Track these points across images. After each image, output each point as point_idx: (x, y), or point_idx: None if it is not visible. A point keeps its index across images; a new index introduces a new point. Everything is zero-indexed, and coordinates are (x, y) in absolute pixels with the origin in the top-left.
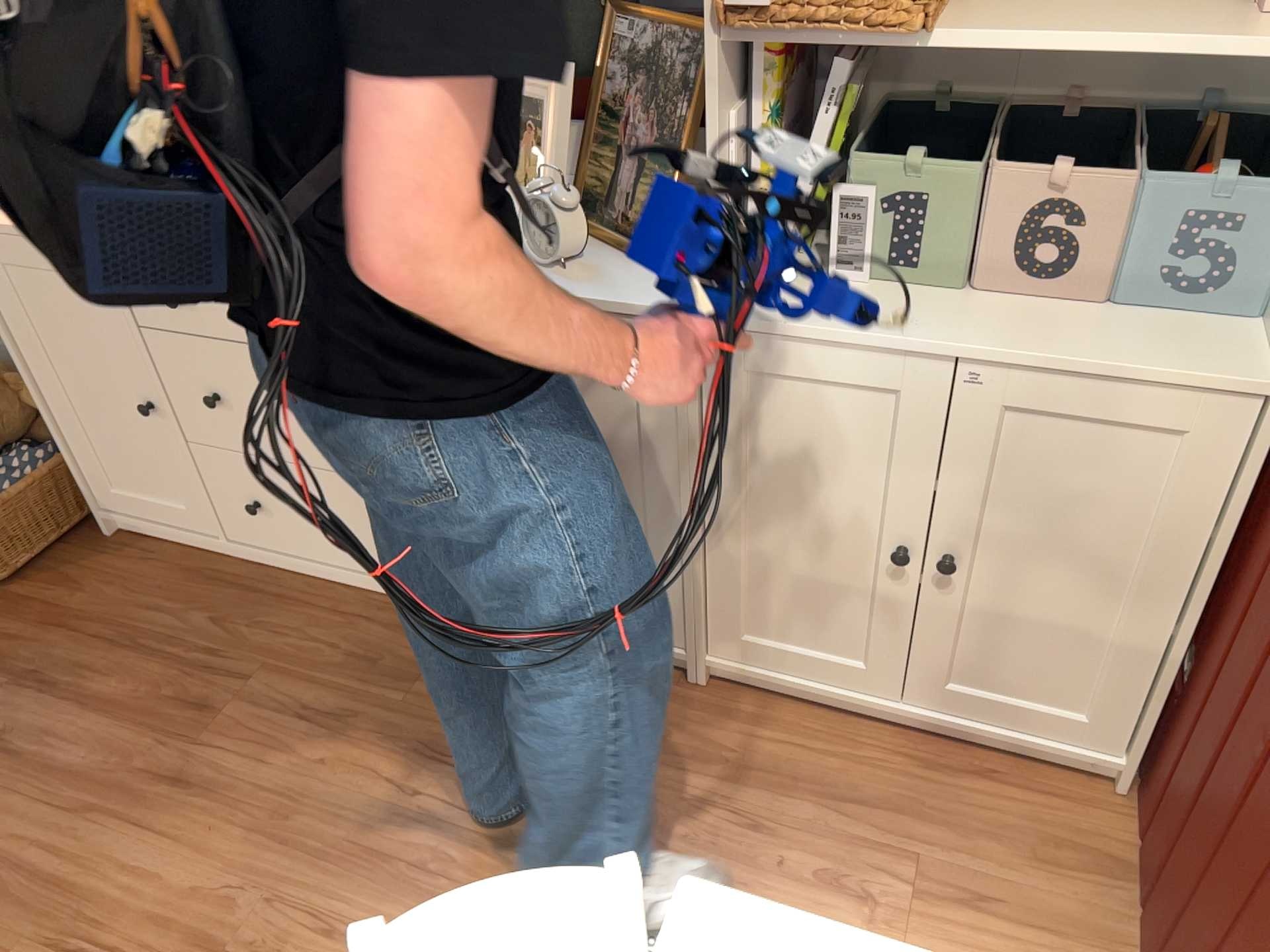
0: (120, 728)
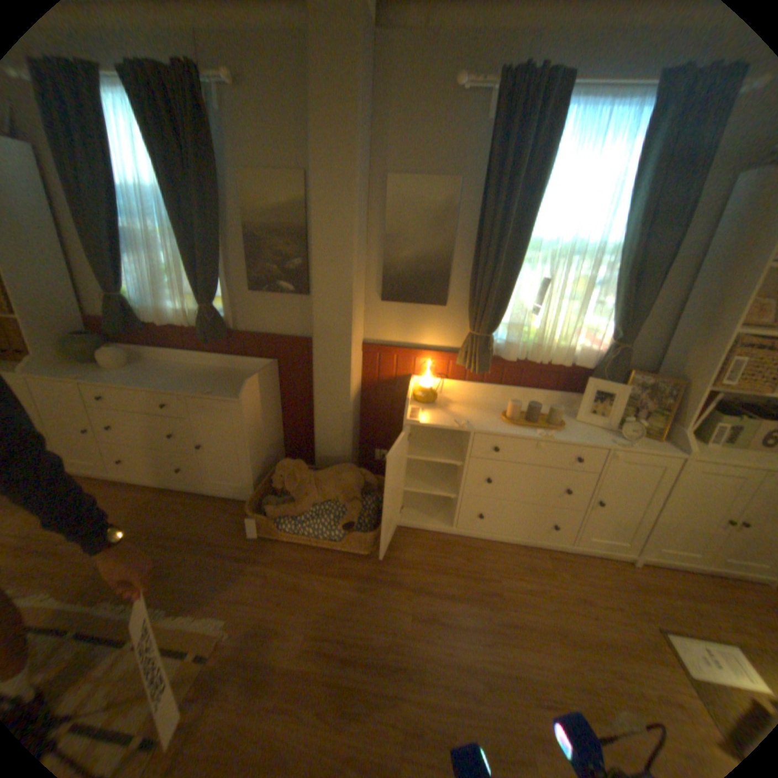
0: (470, 612)
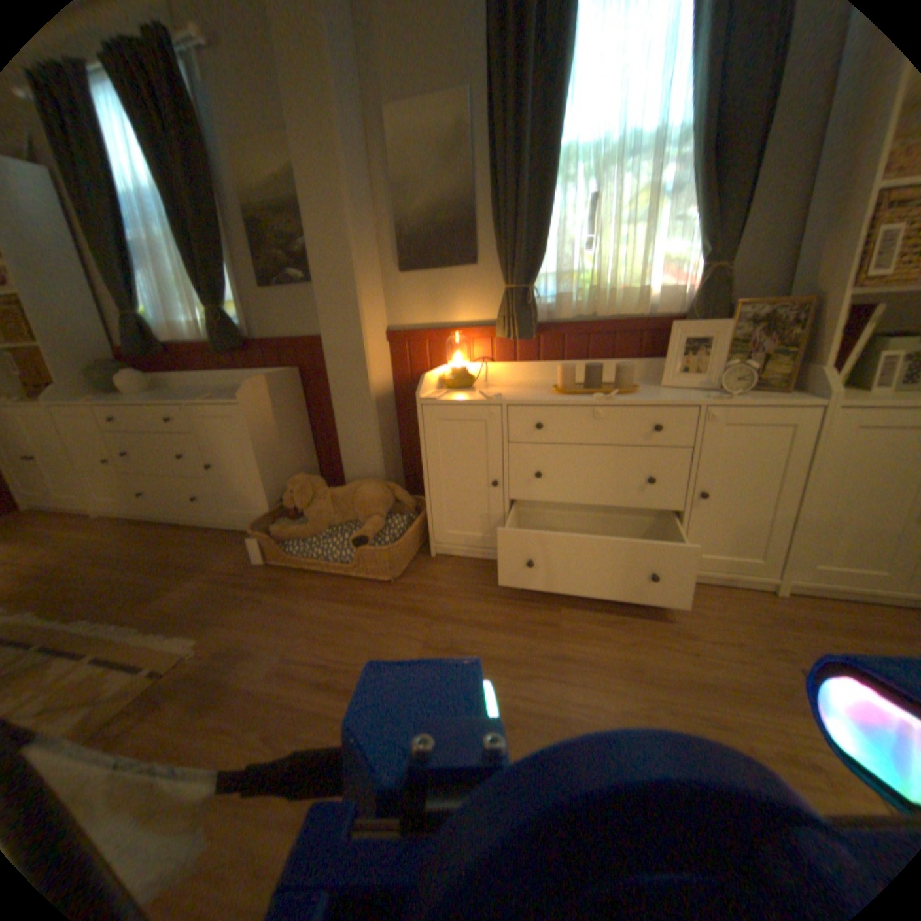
0: (506, 641)
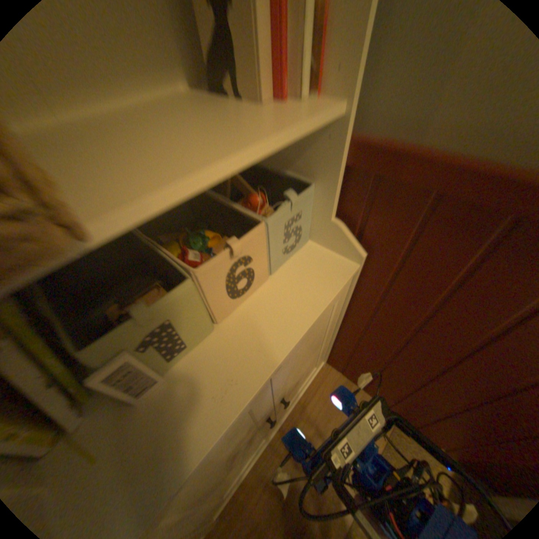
0: None
